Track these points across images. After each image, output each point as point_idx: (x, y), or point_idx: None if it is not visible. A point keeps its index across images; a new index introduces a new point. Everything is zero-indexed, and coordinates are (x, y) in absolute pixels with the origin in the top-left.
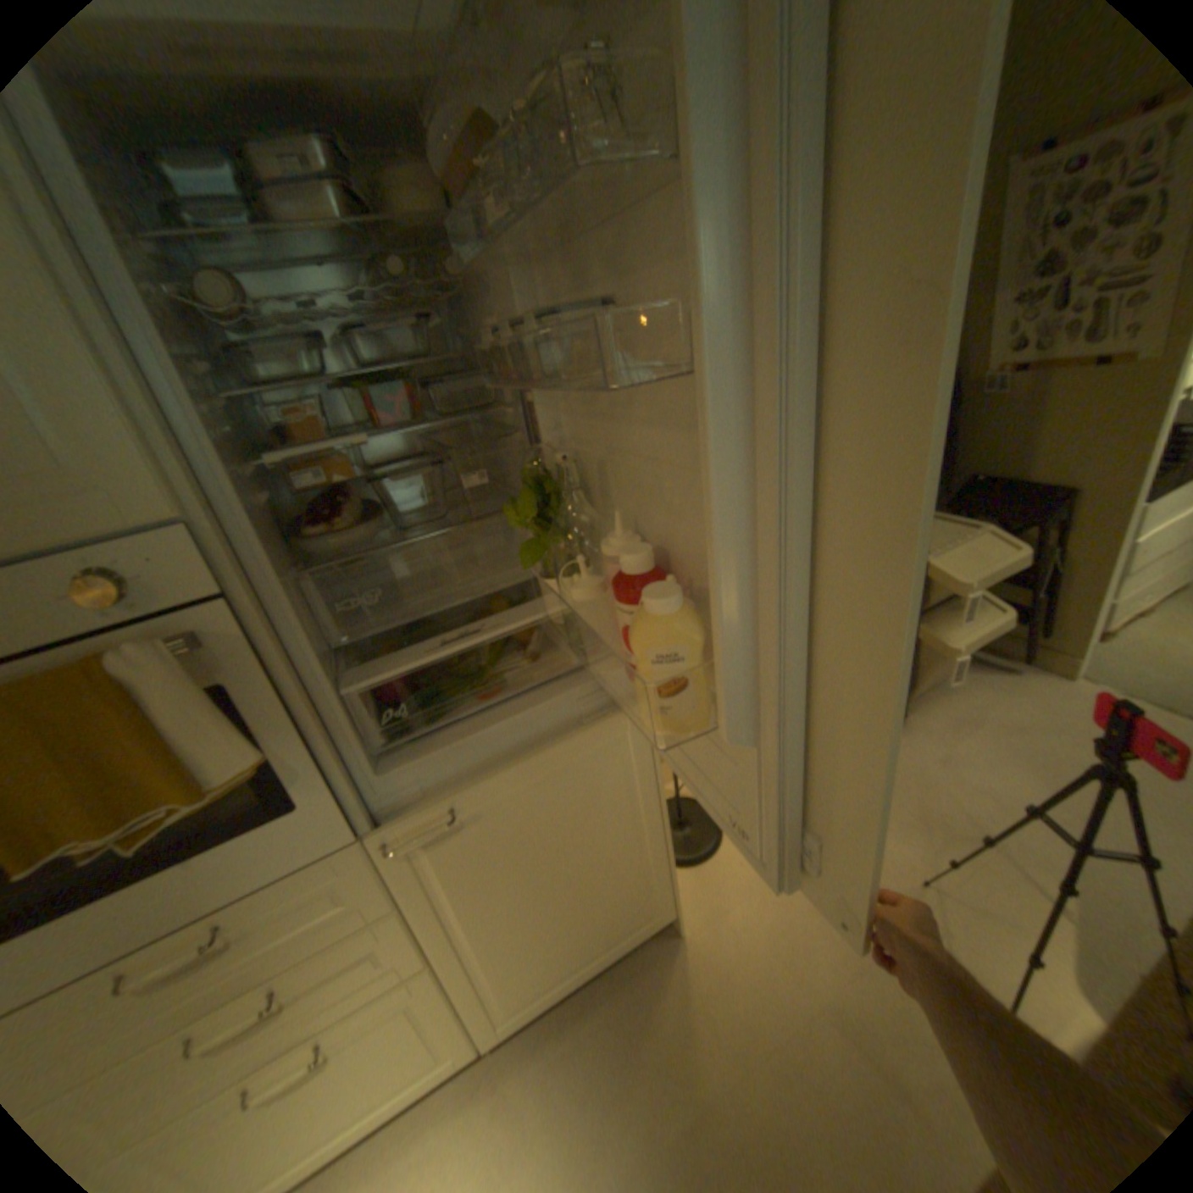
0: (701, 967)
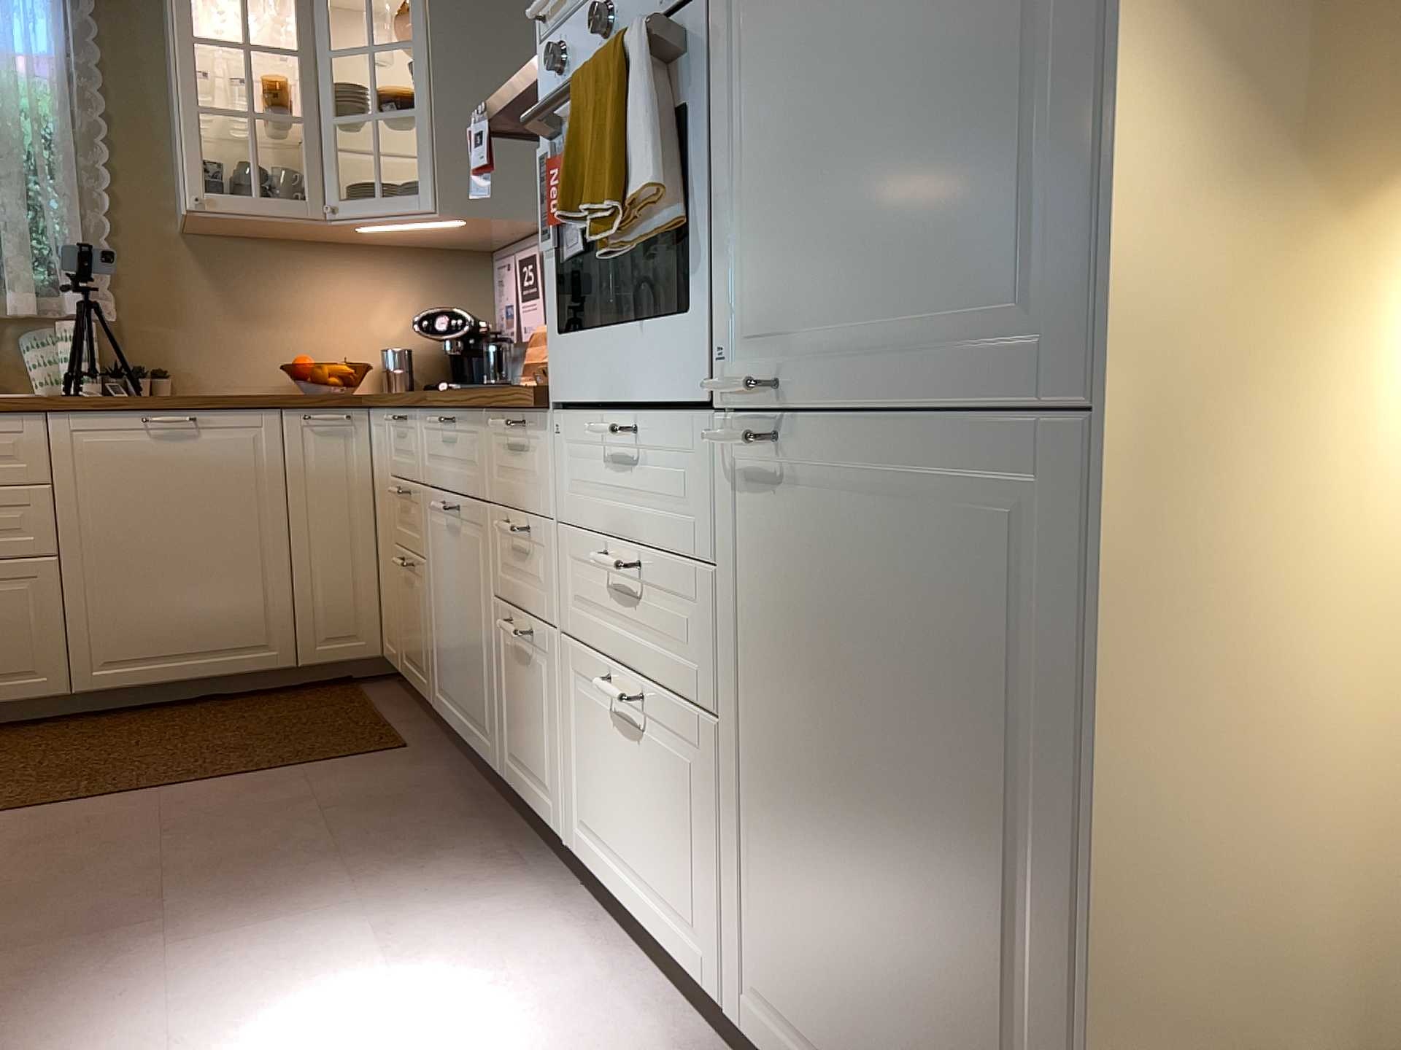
0: None
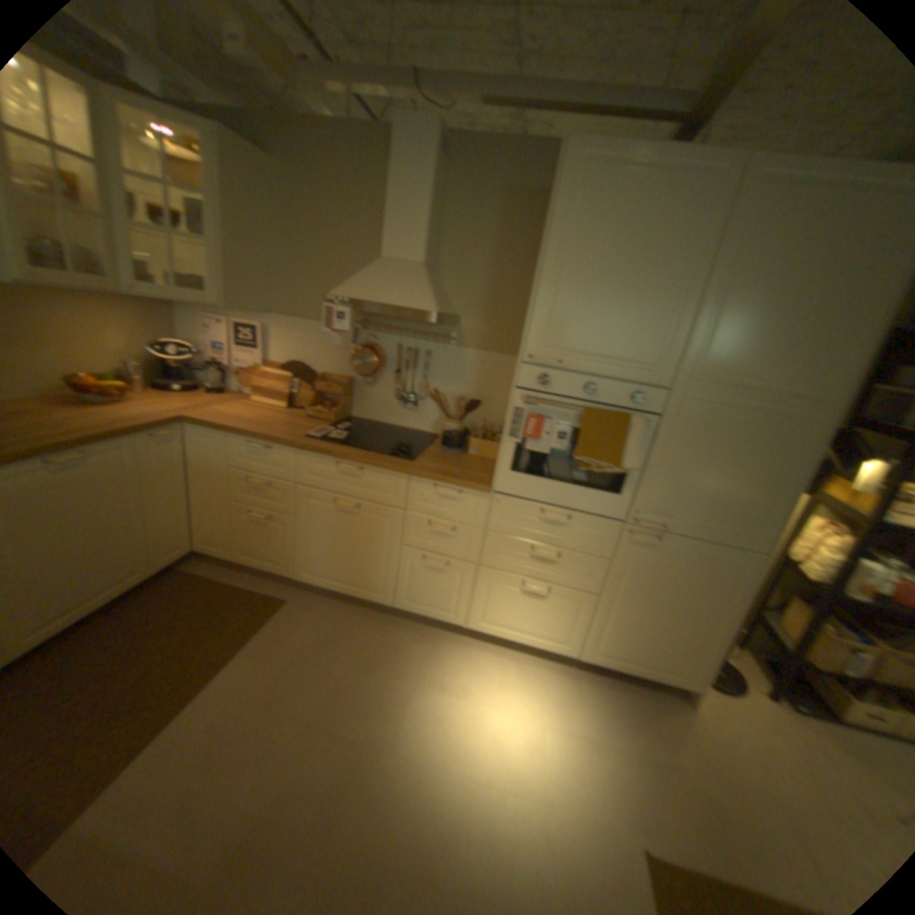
0: (703, 727)
